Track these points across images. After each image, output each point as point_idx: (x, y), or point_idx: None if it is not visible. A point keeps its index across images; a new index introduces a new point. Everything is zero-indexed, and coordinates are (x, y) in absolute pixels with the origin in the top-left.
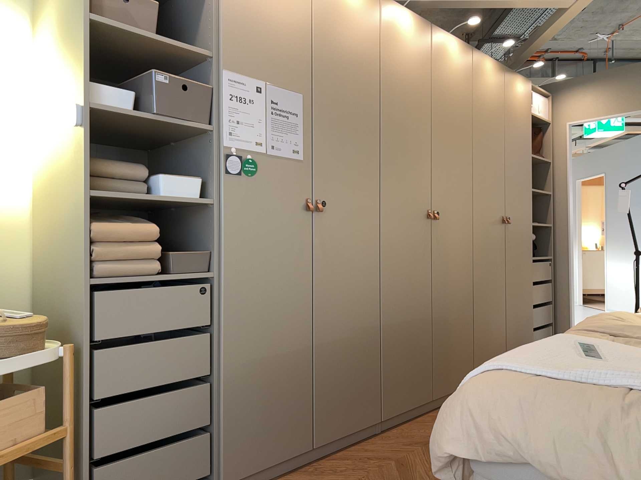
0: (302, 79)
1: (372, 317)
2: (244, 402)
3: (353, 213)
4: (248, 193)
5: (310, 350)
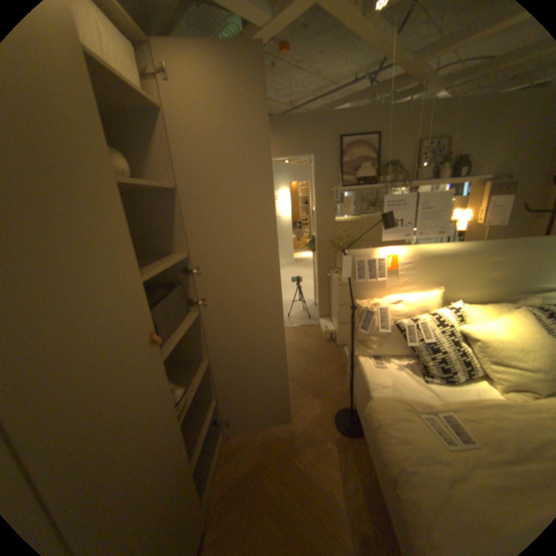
0: None
1: None
2: None
3: None
4: None
5: None
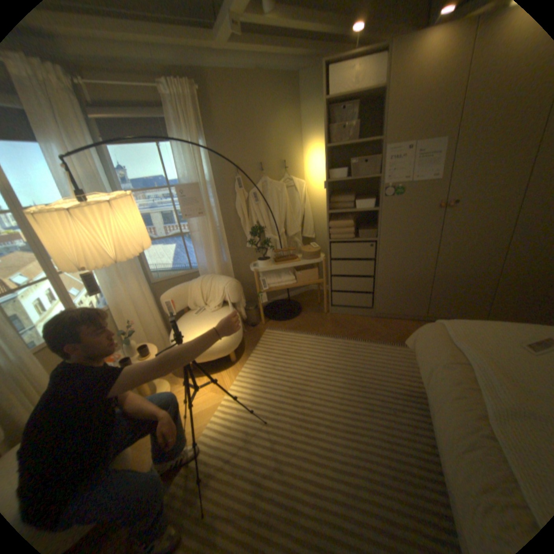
0: (454, 124)
1: (498, 267)
2: (391, 288)
3: (492, 203)
4: (401, 203)
5: (436, 276)
